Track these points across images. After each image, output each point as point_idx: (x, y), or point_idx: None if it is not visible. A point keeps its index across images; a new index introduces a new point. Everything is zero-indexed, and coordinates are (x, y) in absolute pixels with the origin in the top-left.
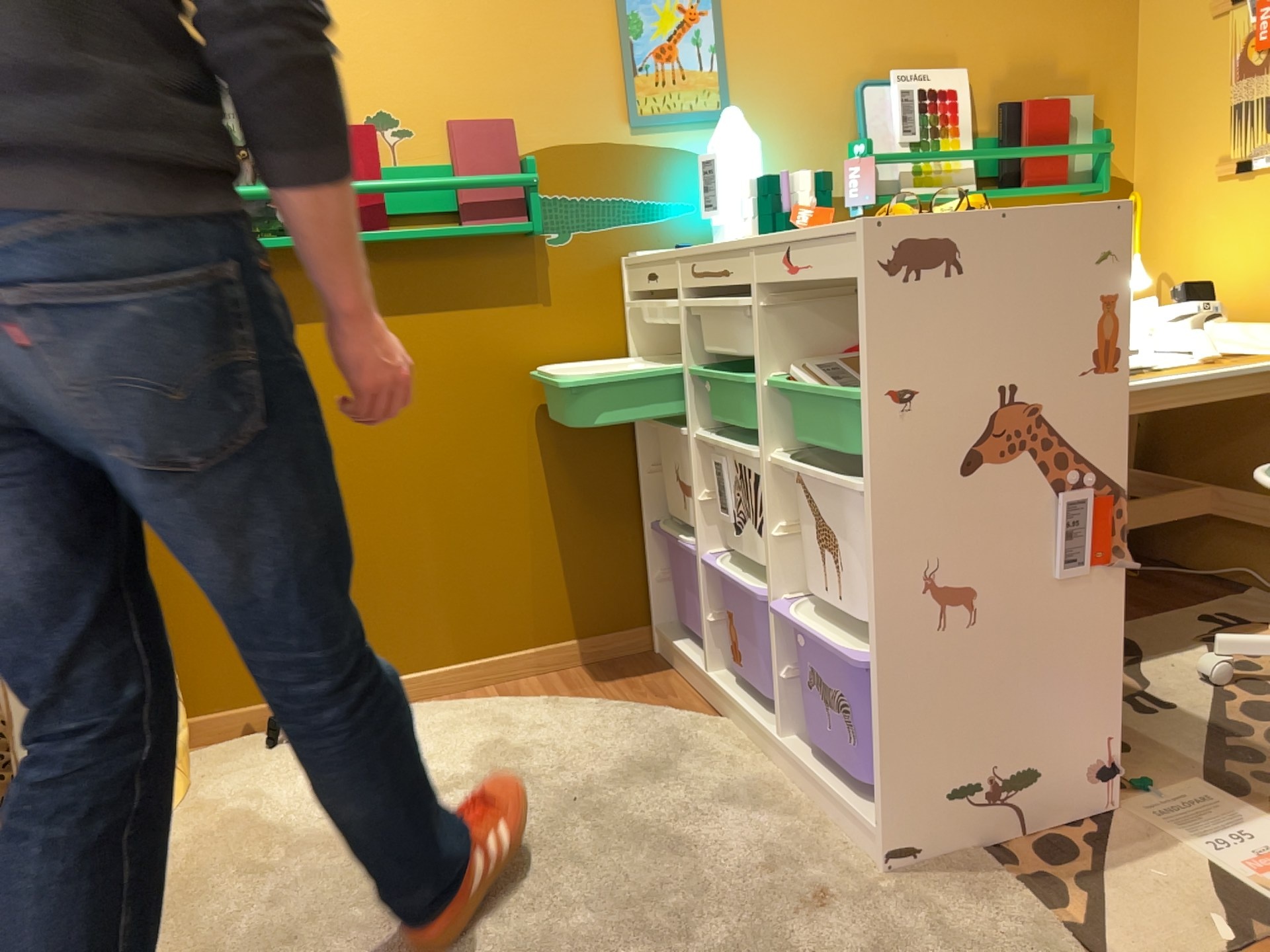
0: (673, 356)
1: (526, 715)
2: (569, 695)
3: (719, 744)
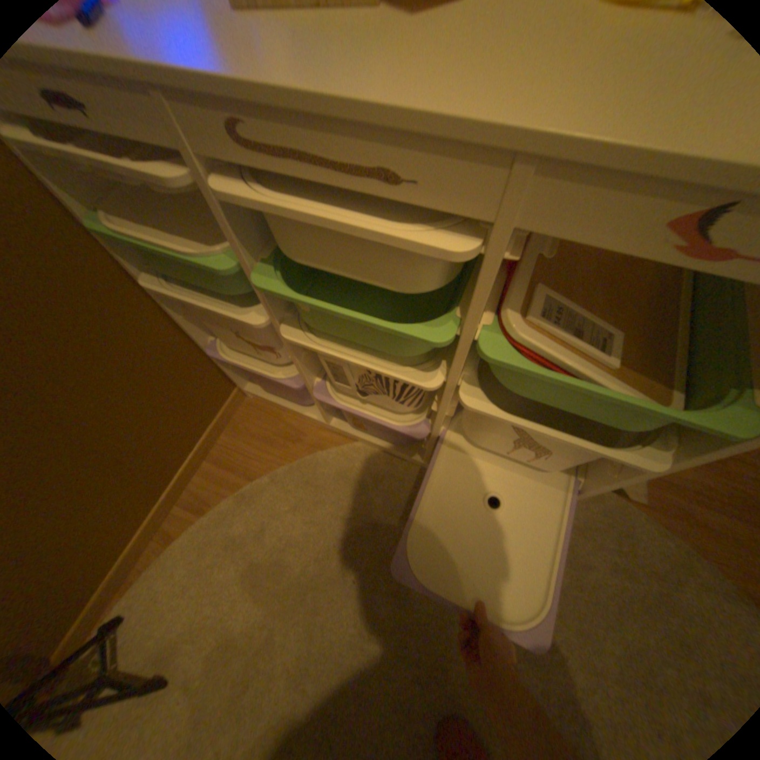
0: (163, 213)
1: (239, 525)
2: (239, 478)
3: (374, 466)
